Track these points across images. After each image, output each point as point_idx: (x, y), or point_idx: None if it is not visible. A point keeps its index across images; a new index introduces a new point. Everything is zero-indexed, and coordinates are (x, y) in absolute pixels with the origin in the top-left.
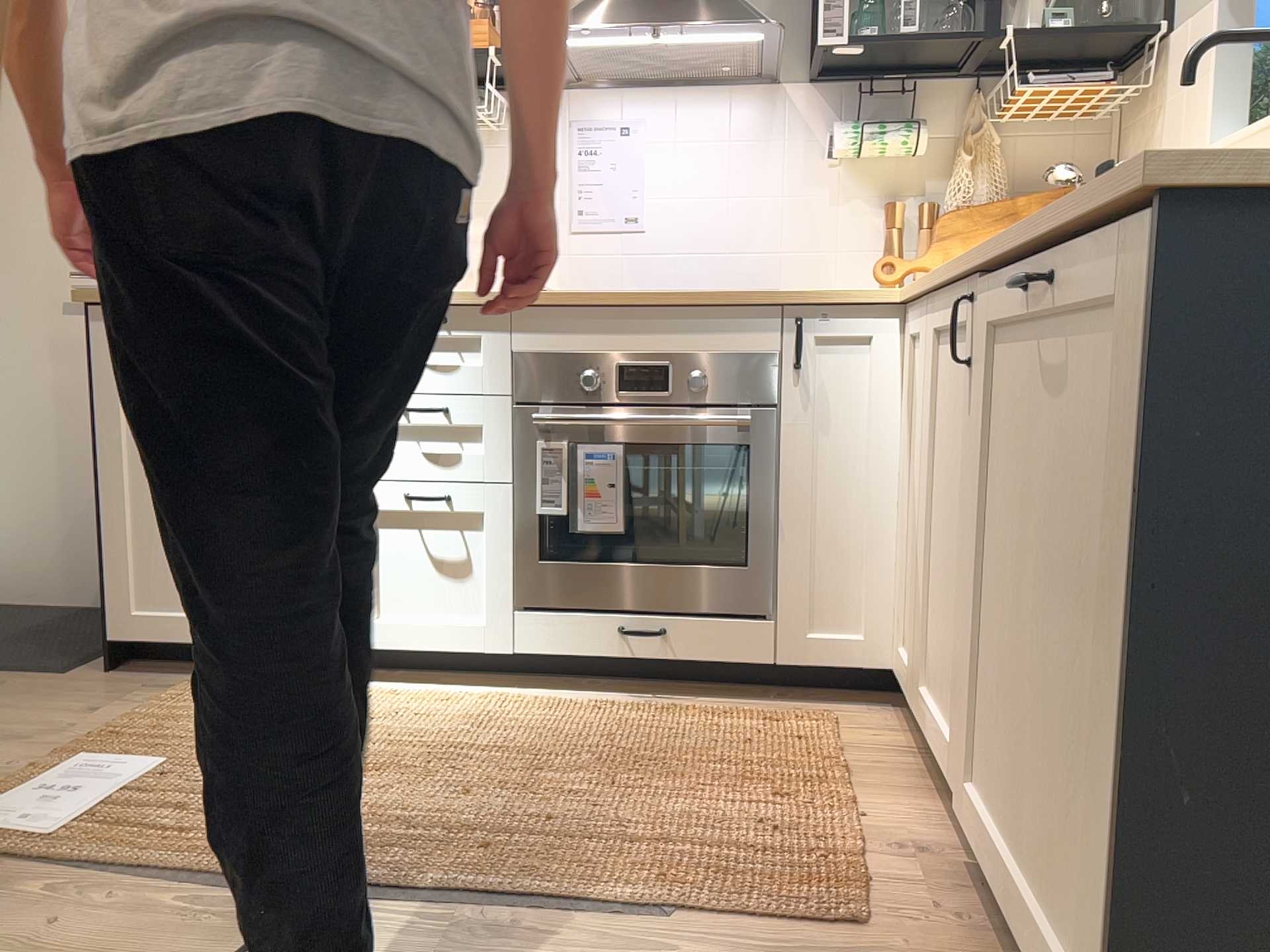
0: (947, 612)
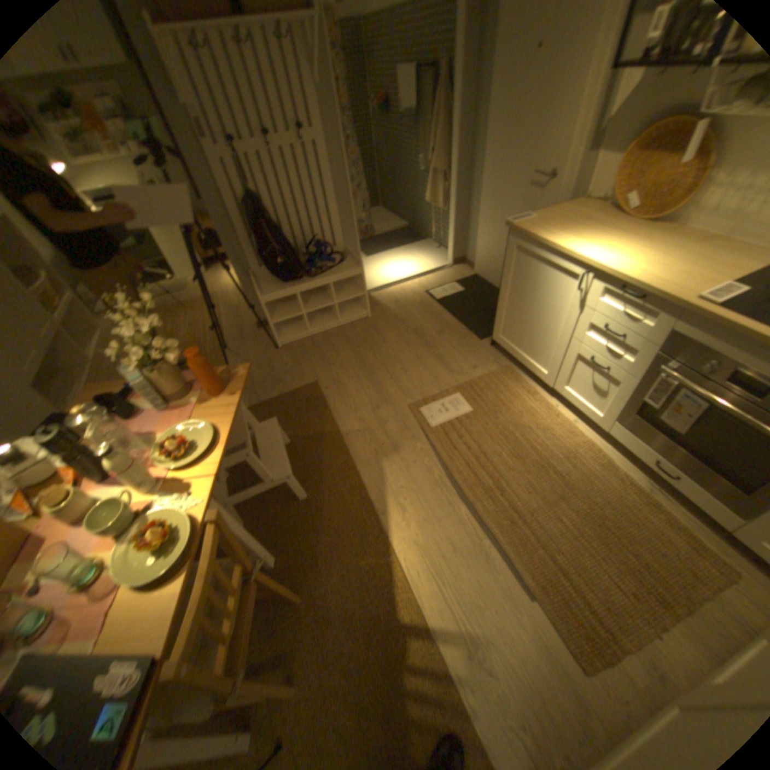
0: None
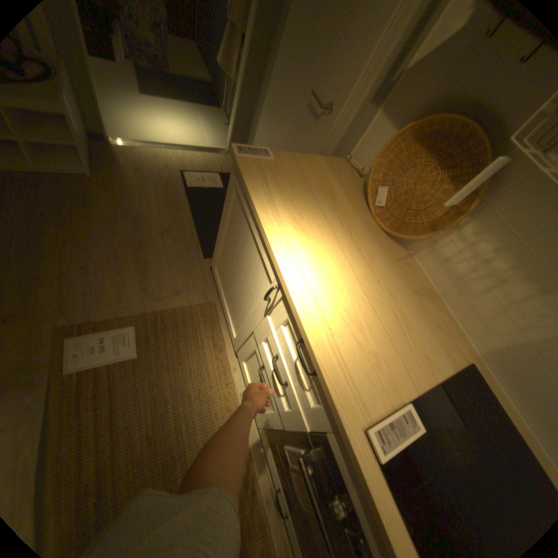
0: None
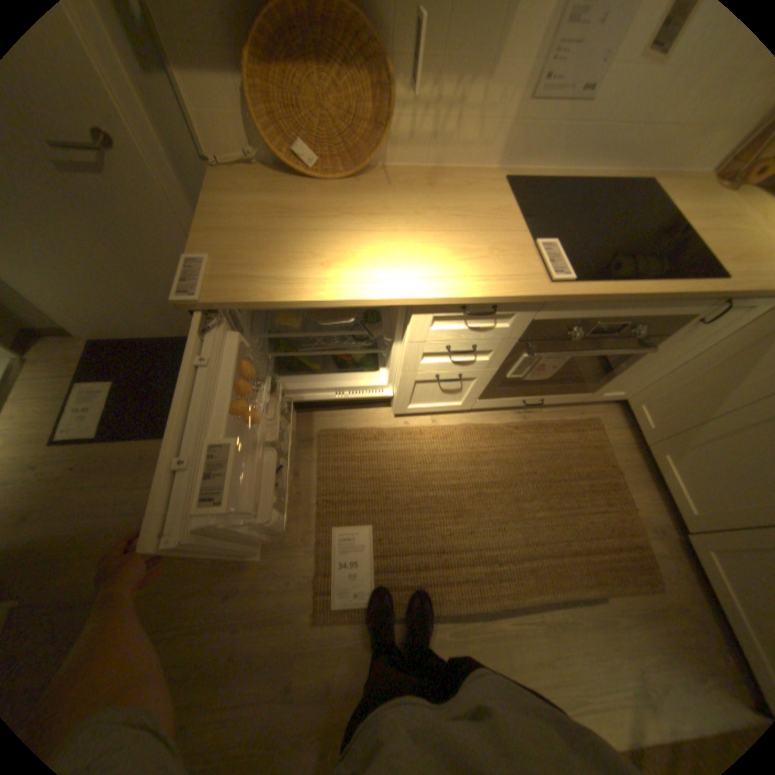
0: (712, 466)
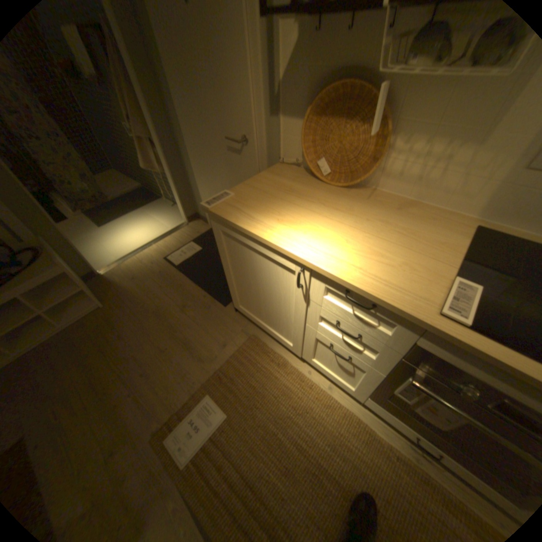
0: None
